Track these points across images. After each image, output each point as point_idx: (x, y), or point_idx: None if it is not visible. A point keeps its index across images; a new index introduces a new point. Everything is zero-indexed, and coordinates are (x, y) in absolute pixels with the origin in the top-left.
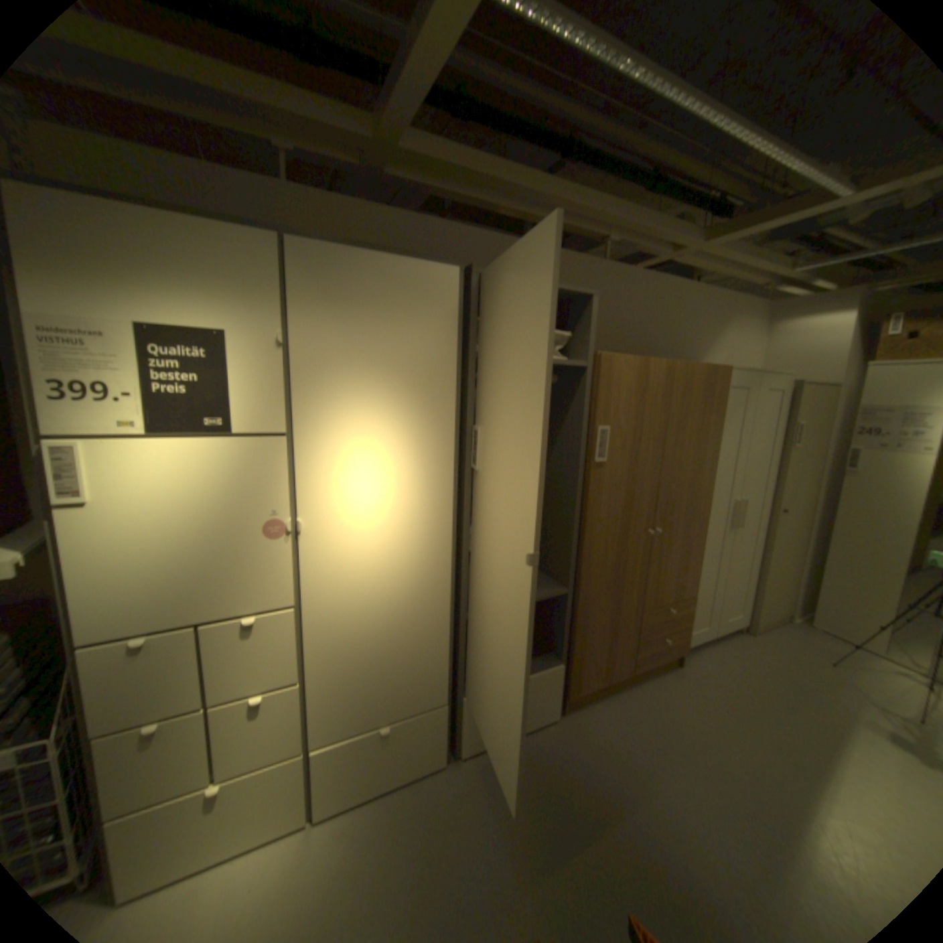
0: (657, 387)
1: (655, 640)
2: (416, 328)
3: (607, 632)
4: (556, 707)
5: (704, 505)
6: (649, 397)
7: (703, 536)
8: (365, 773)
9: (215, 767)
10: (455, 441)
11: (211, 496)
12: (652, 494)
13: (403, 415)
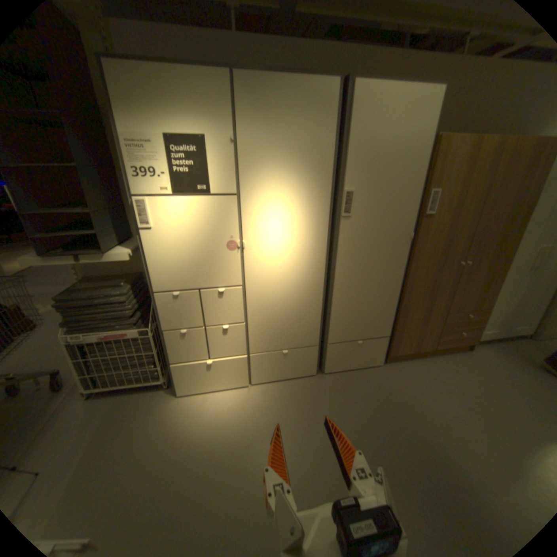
0: (486, 158)
1: (455, 332)
2: (309, 125)
3: (420, 322)
4: (381, 358)
5: (511, 247)
6: (478, 166)
7: (506, 269)
8: (276, 369)
9: (210, 352)
10: (331, 199)
11: (202, 227)
12: (468, 237)
13: (299, 182)
